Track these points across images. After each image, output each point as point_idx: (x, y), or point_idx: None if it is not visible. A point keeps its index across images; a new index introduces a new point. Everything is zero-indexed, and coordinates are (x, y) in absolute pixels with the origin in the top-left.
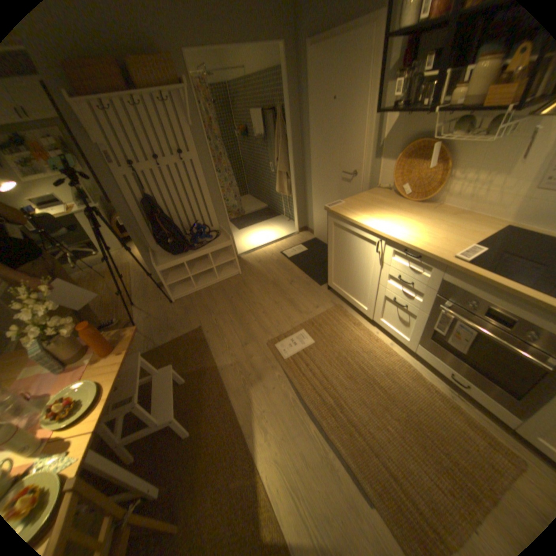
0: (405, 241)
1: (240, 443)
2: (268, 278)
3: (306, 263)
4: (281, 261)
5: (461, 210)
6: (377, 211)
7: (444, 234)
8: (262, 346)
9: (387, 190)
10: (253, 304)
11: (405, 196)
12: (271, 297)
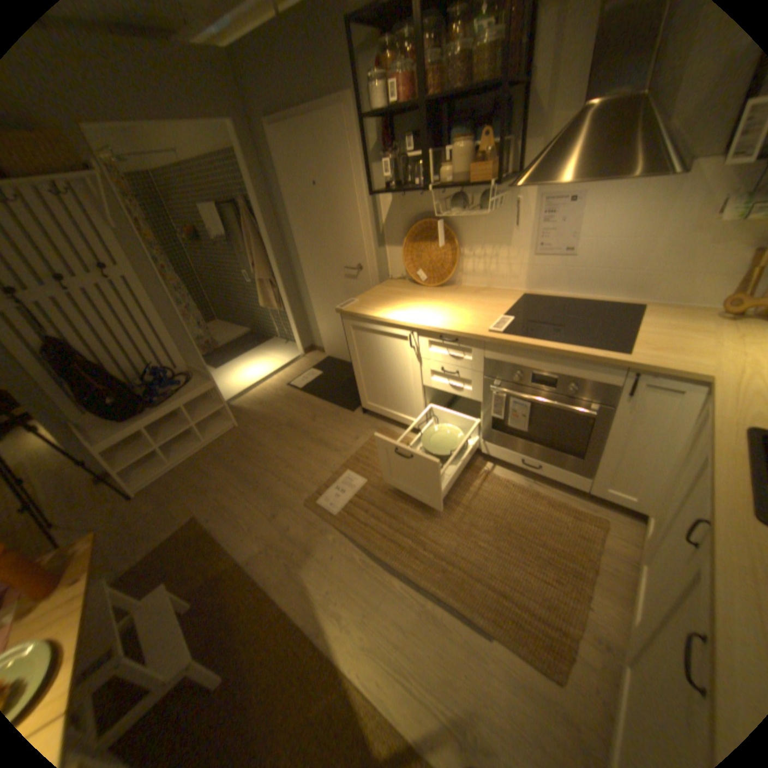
0: (437, 327)
1: (306, 648)
2: (280, 420)
3: (326, 389)
4: (291, 394)
5: (479, 288)
6: (398, 303)
7: (471, 313)
8: (298, 509)
9: (401, 281)
10: (268, 459)
11: (422, 283)
12: (292, 443)
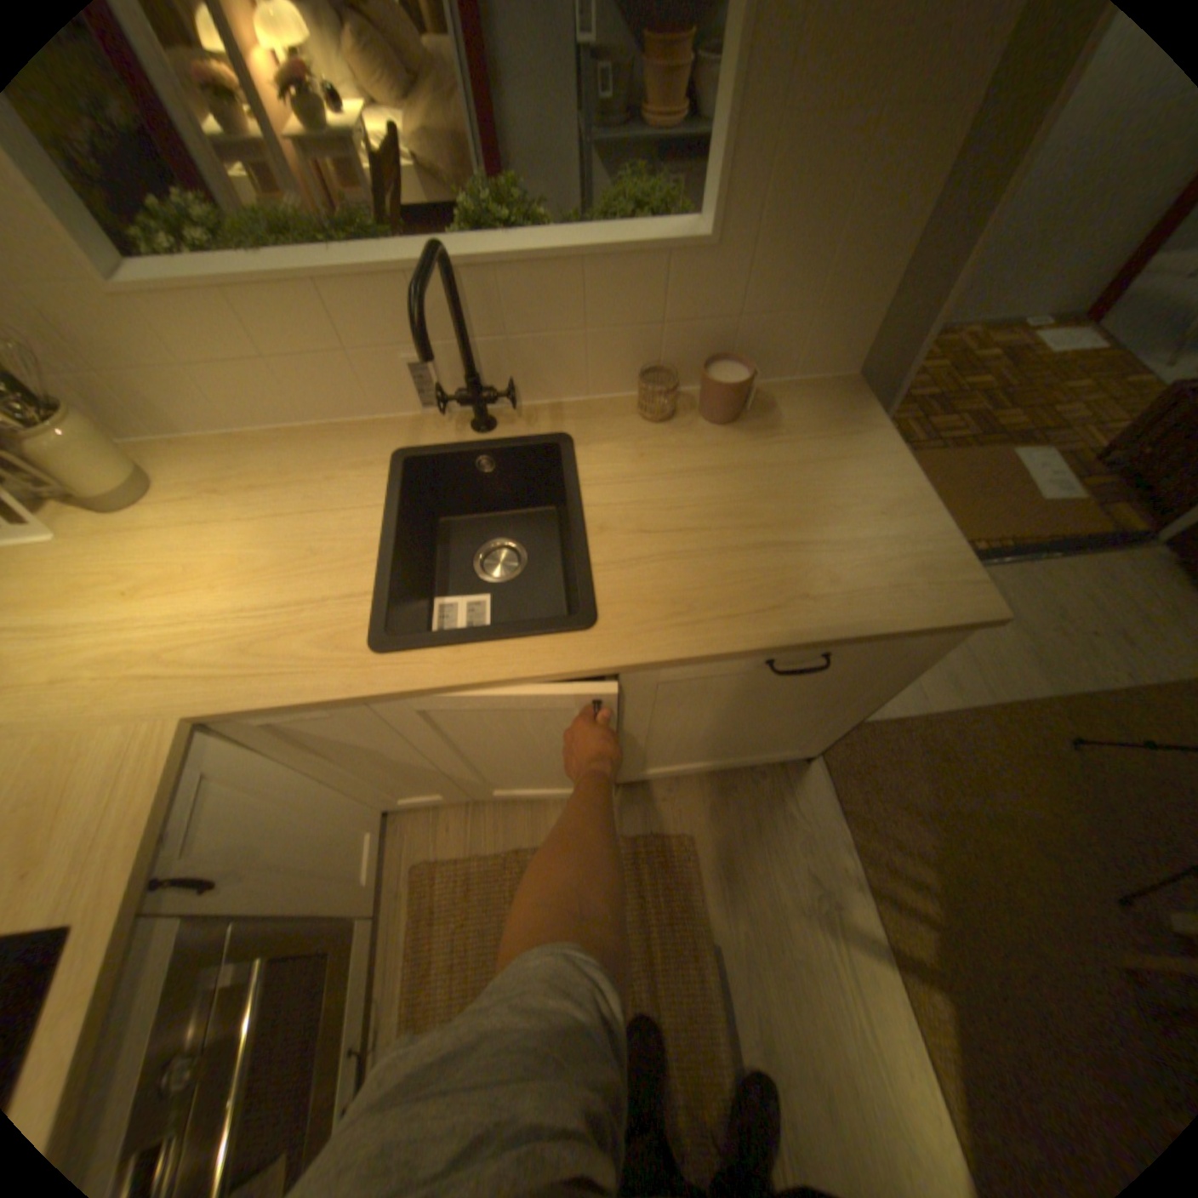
0: None
1: None
2: None
3: None
4: None
5: None
6: None
7: None
8: None
9: None
10: None
11: None
12: None
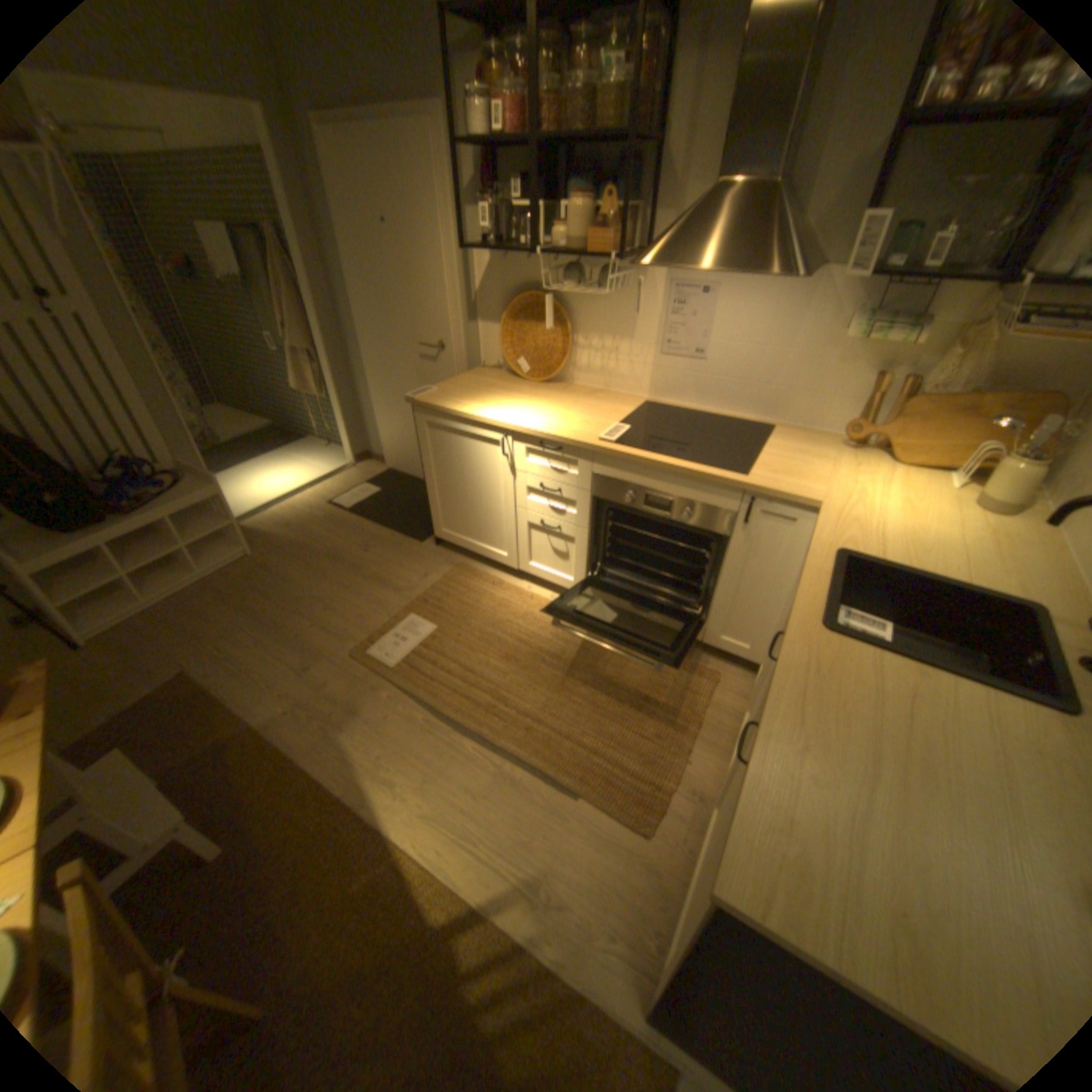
0: (538, 431)
1: (347, 821)
2: (316, 550)
3: (386, 512)
4: (334, 516)
5: (595, 390)
6: (490, 399)
7: (581, 418)
8: (341, 663)
9: (496, 371)
10: (298, 600)
11: (523, 376)
12: (334, 580)
